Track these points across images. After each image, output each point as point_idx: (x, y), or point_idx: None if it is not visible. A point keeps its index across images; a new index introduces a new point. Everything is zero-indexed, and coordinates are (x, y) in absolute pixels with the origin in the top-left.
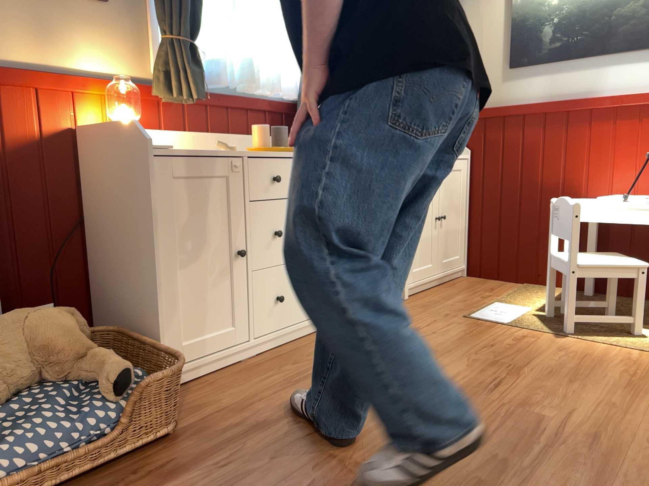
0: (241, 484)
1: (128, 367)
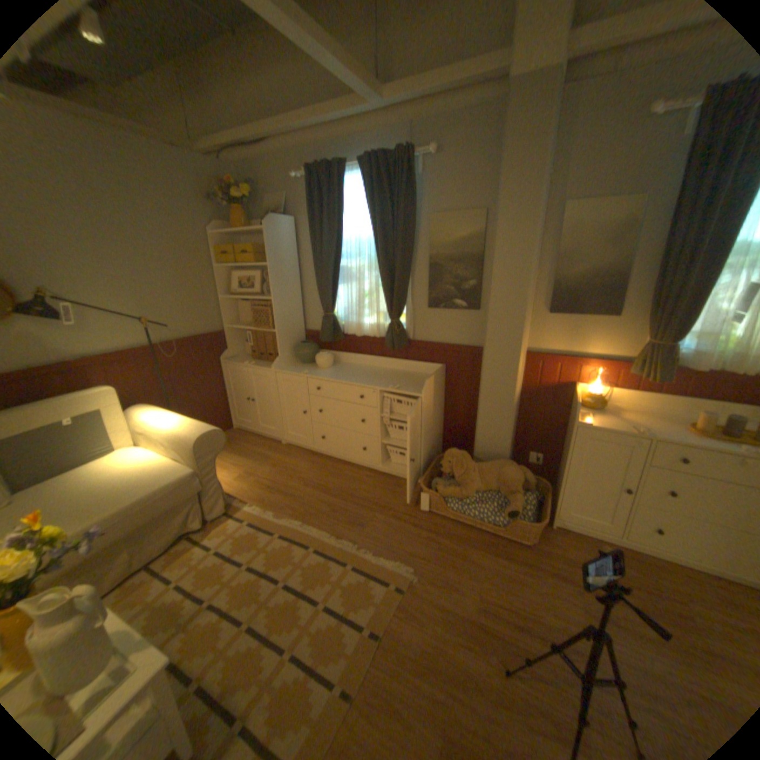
0: (523, 589)
1: (519, 512)
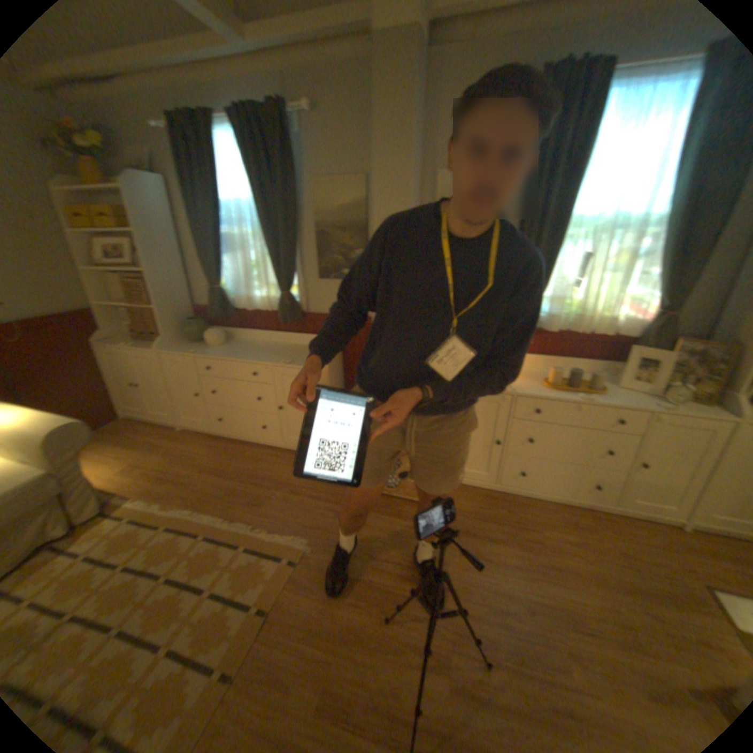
0: (409, 542)
1: (407, 472)
